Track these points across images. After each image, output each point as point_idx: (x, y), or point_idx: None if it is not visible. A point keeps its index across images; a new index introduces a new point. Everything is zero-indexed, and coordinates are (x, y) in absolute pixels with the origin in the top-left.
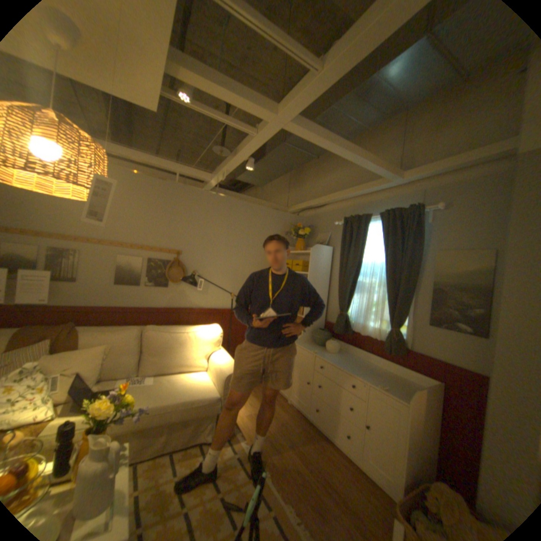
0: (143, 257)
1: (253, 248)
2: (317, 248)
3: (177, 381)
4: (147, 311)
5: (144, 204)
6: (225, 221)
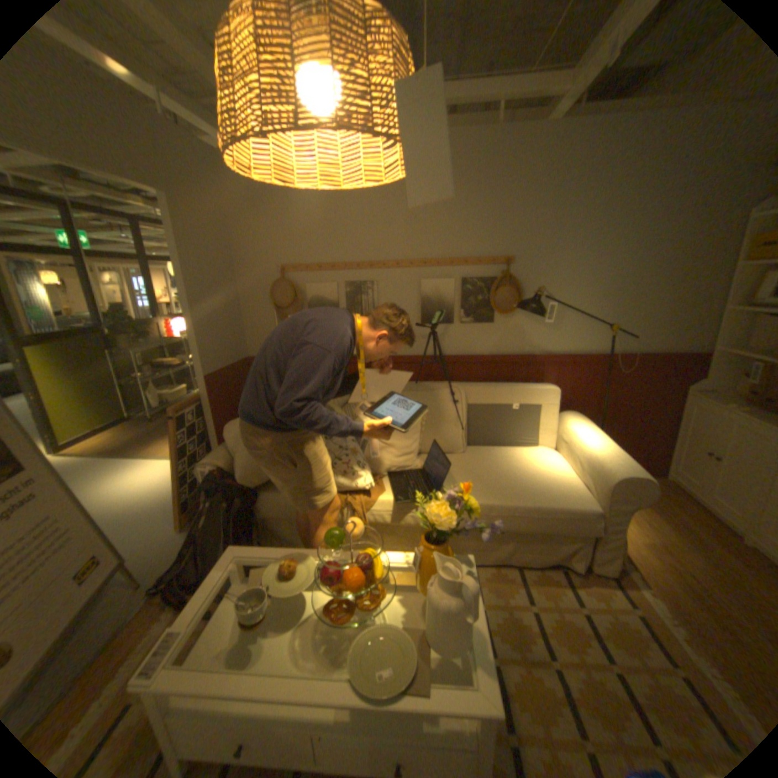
0: (455, 276)
1: (669, 220)
2: None
3: (522, 469)
4: (466, 359)
5: None
6: (602, 172)
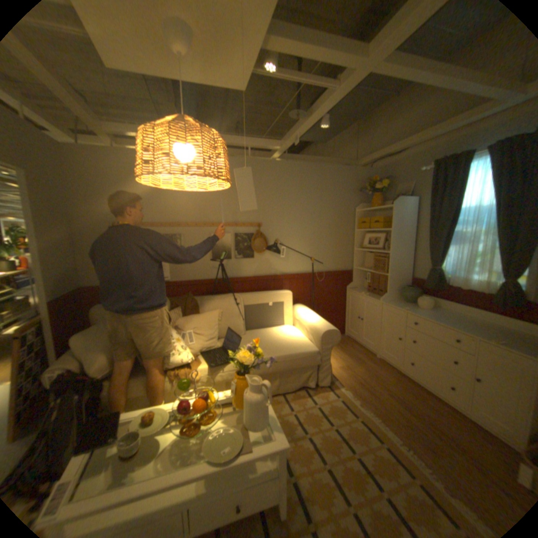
0: (231, 233)
1: (327, 210)
2: (401, 201)
3: (278, 337)
4: (241, 279)
5: None
6: (298, 186)
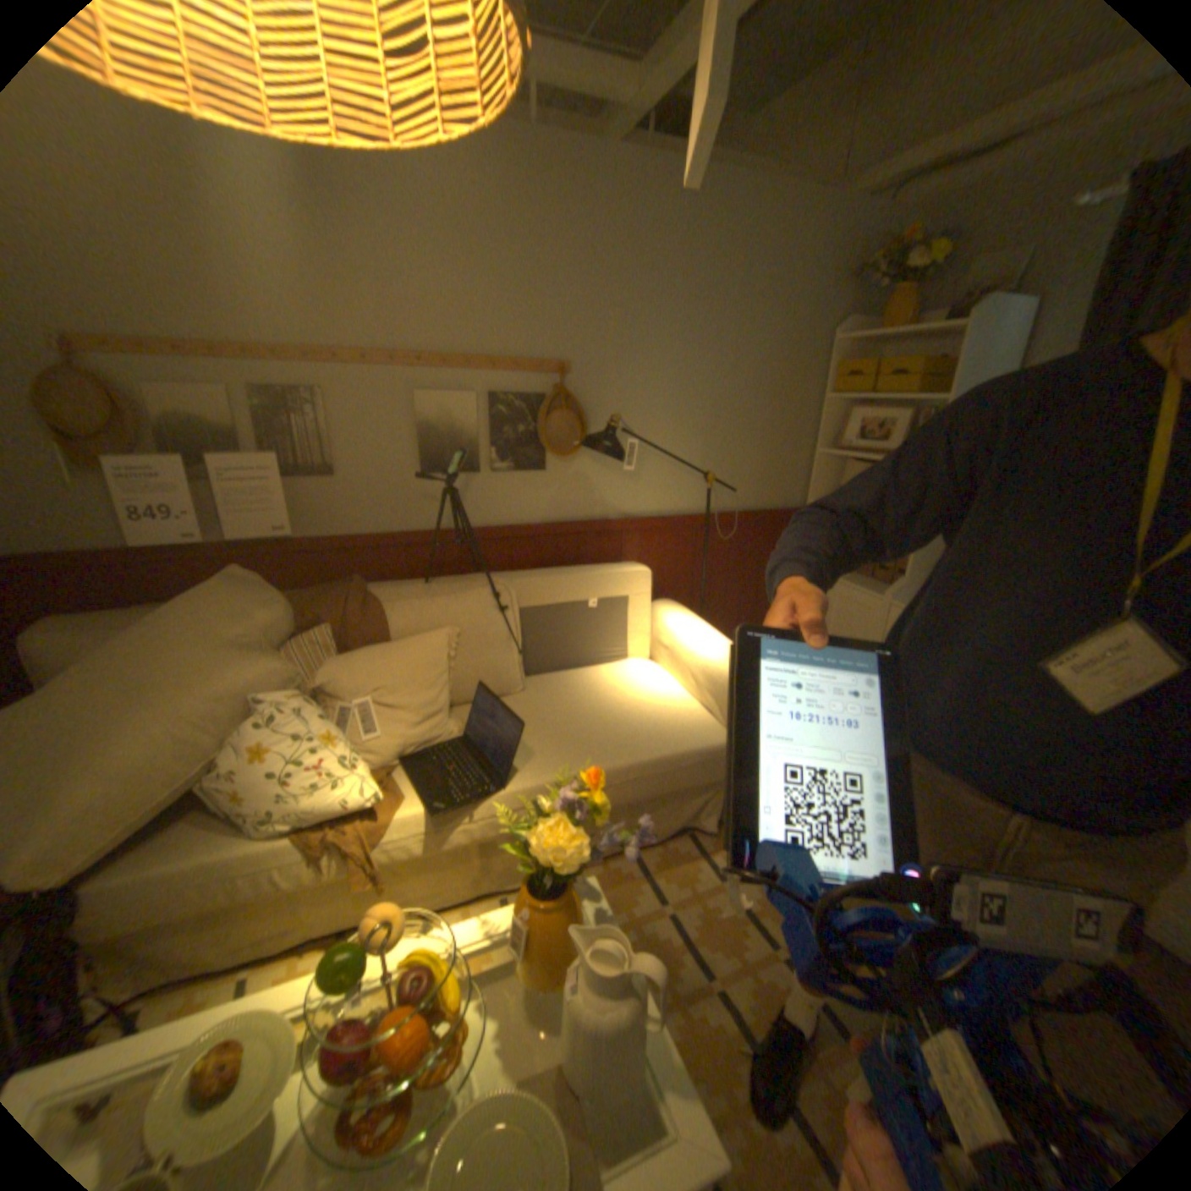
0: (478, 389)
1: (759, 331)
2: (993, 308)
3: (619, 700)
4: (508, 532)
5: (455, 211)
6: (683, 245)
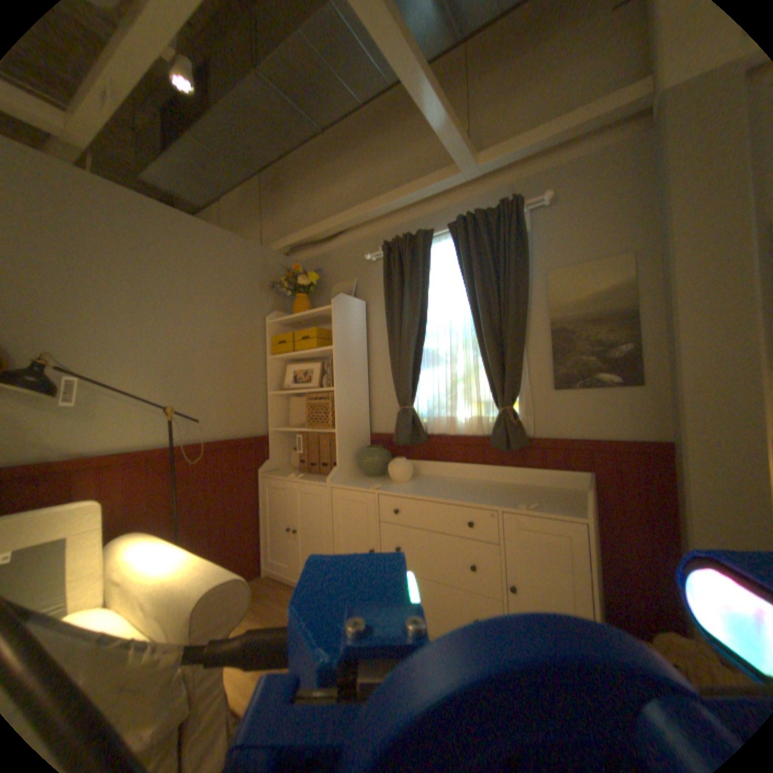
0: None
1: (207, 310)
2: (342, 300)
3: None
4: None
5: None
6: (126, 241)
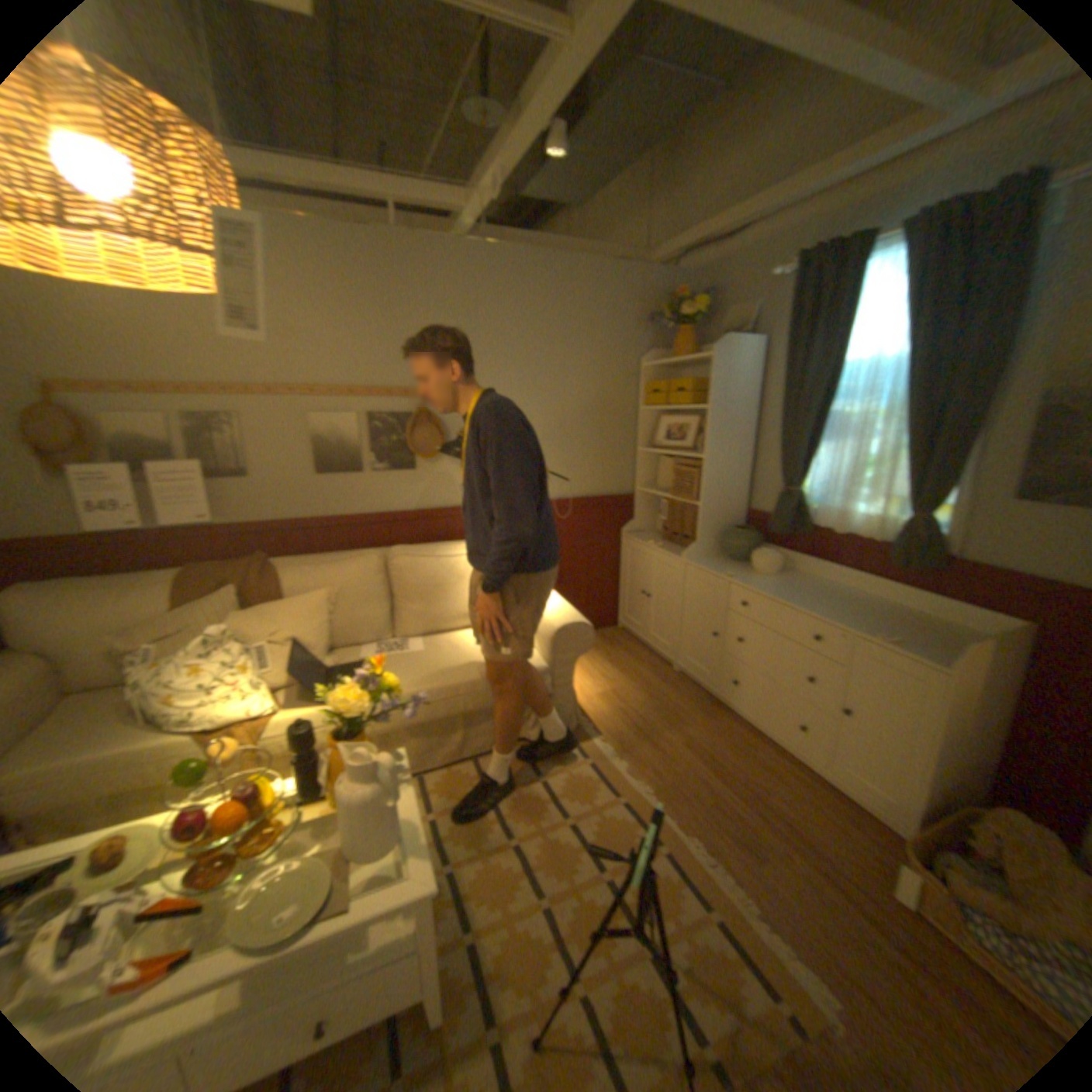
0: (355, 412)
1: (577, 363)
2: (727, 344)
3: (464, 643)
4: (384, 519)
5: (331, 289)
6: (509, 305)
